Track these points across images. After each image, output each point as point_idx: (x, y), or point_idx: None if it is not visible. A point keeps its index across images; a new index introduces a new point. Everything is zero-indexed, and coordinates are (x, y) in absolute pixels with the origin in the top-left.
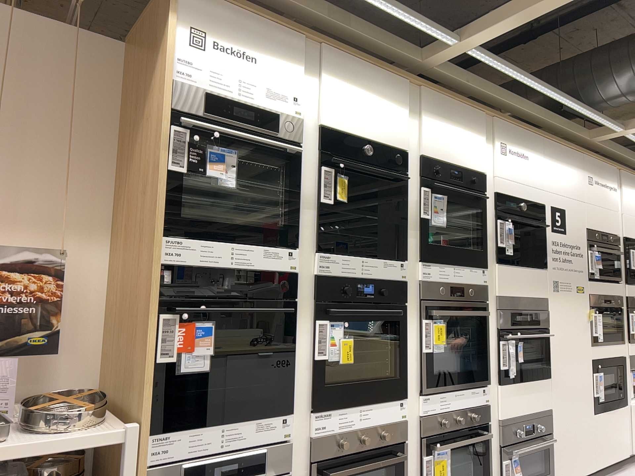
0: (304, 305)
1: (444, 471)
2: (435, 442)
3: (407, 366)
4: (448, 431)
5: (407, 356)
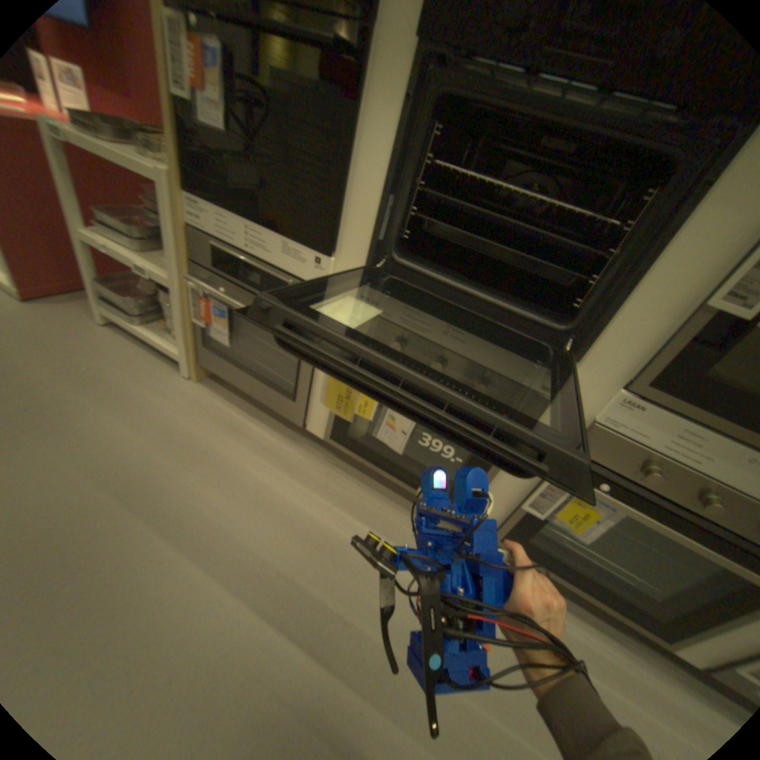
0: (395, 51)
1: (587, 525)
2: (604, 480)
3: (630, 313)
4: (661, 495)
5: (647, 291)
